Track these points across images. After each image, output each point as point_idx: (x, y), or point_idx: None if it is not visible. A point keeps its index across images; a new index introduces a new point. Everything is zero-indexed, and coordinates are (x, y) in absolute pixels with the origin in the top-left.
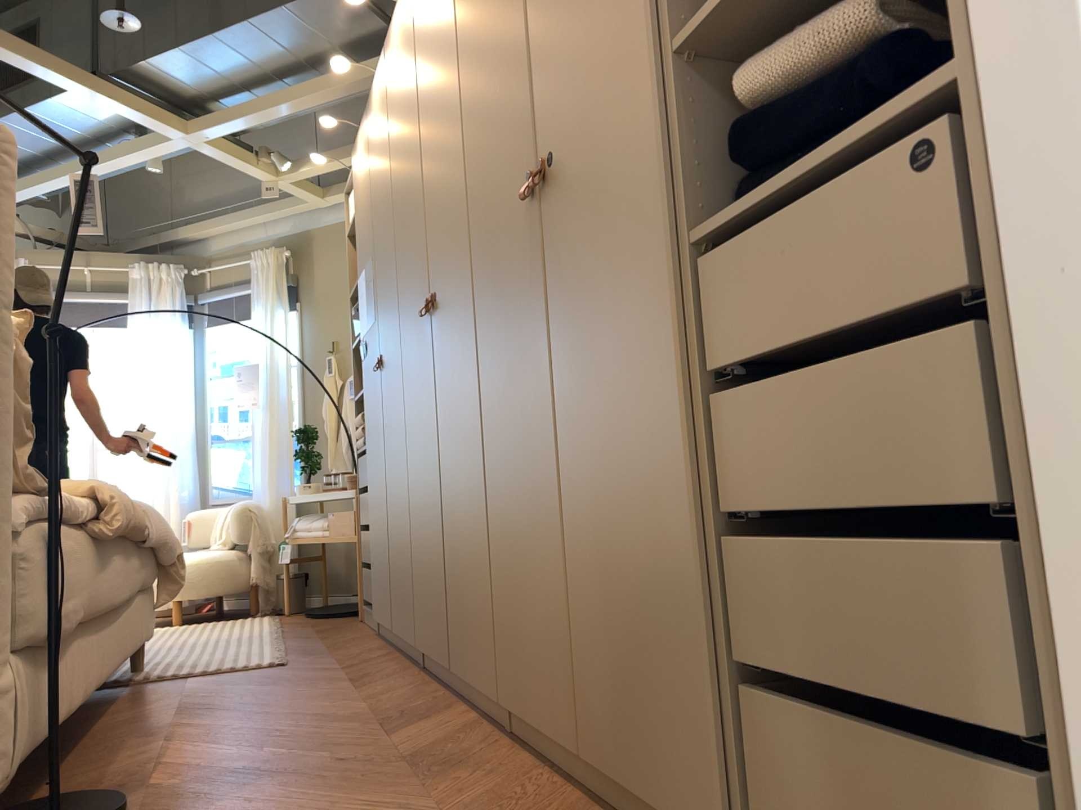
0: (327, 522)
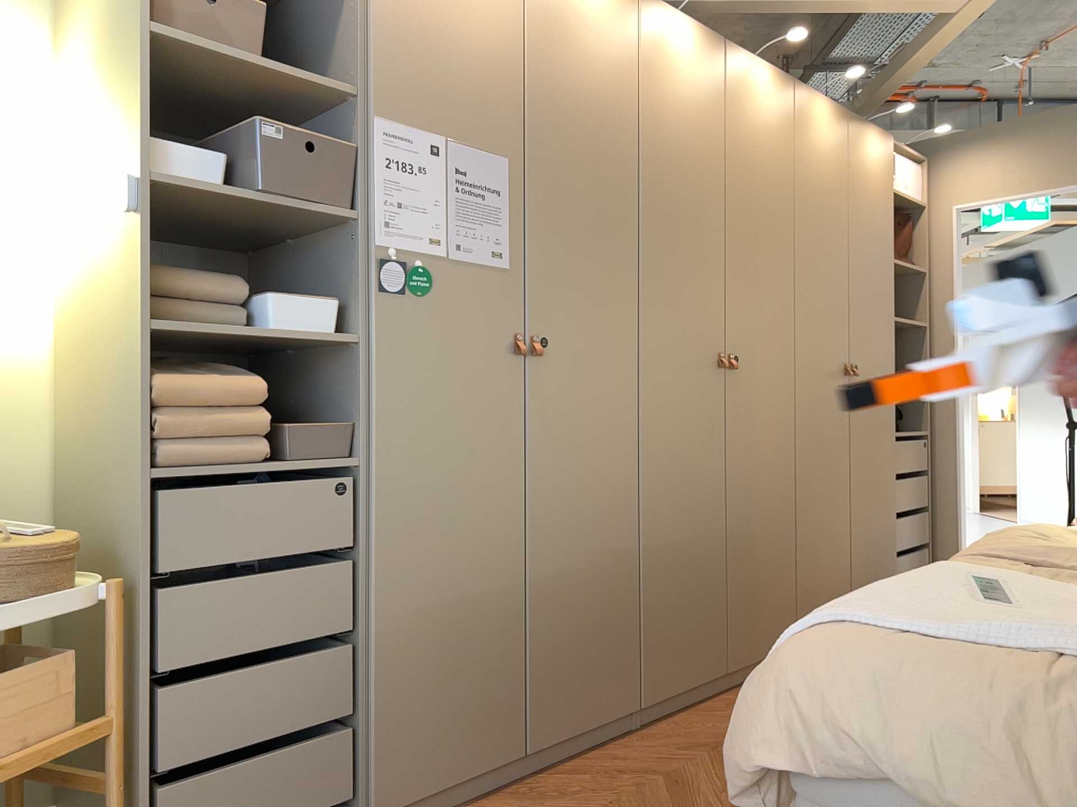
0: None
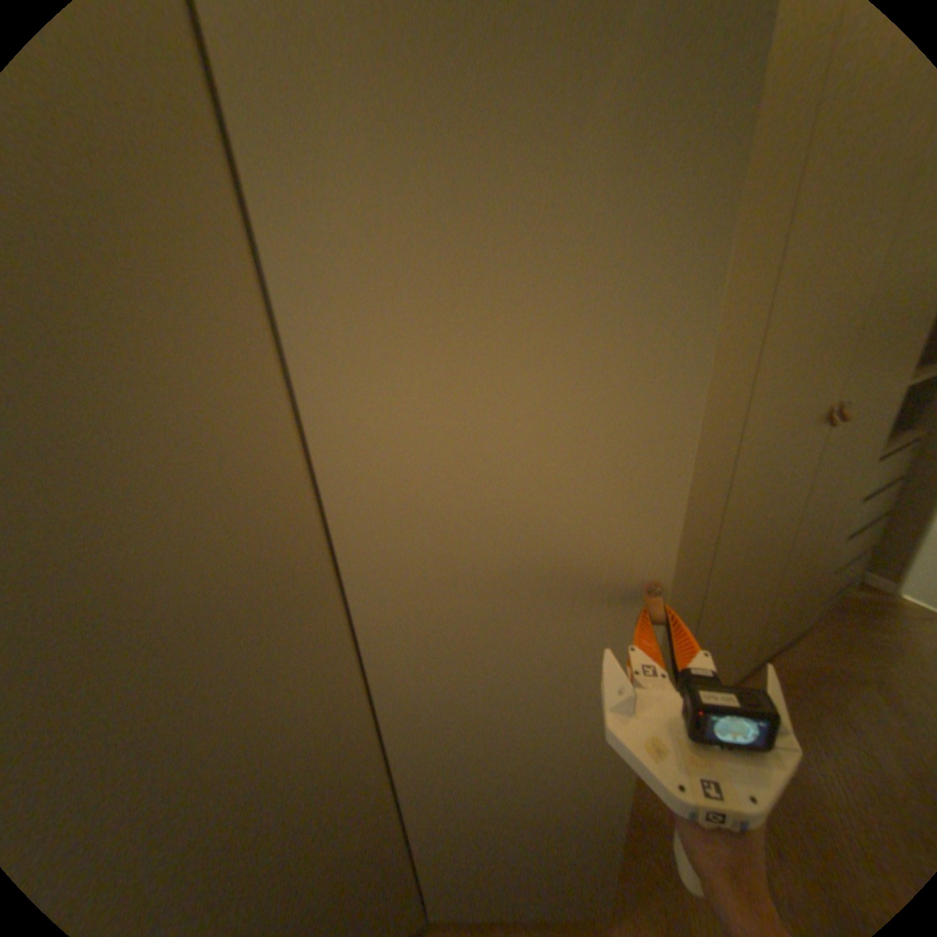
0: None
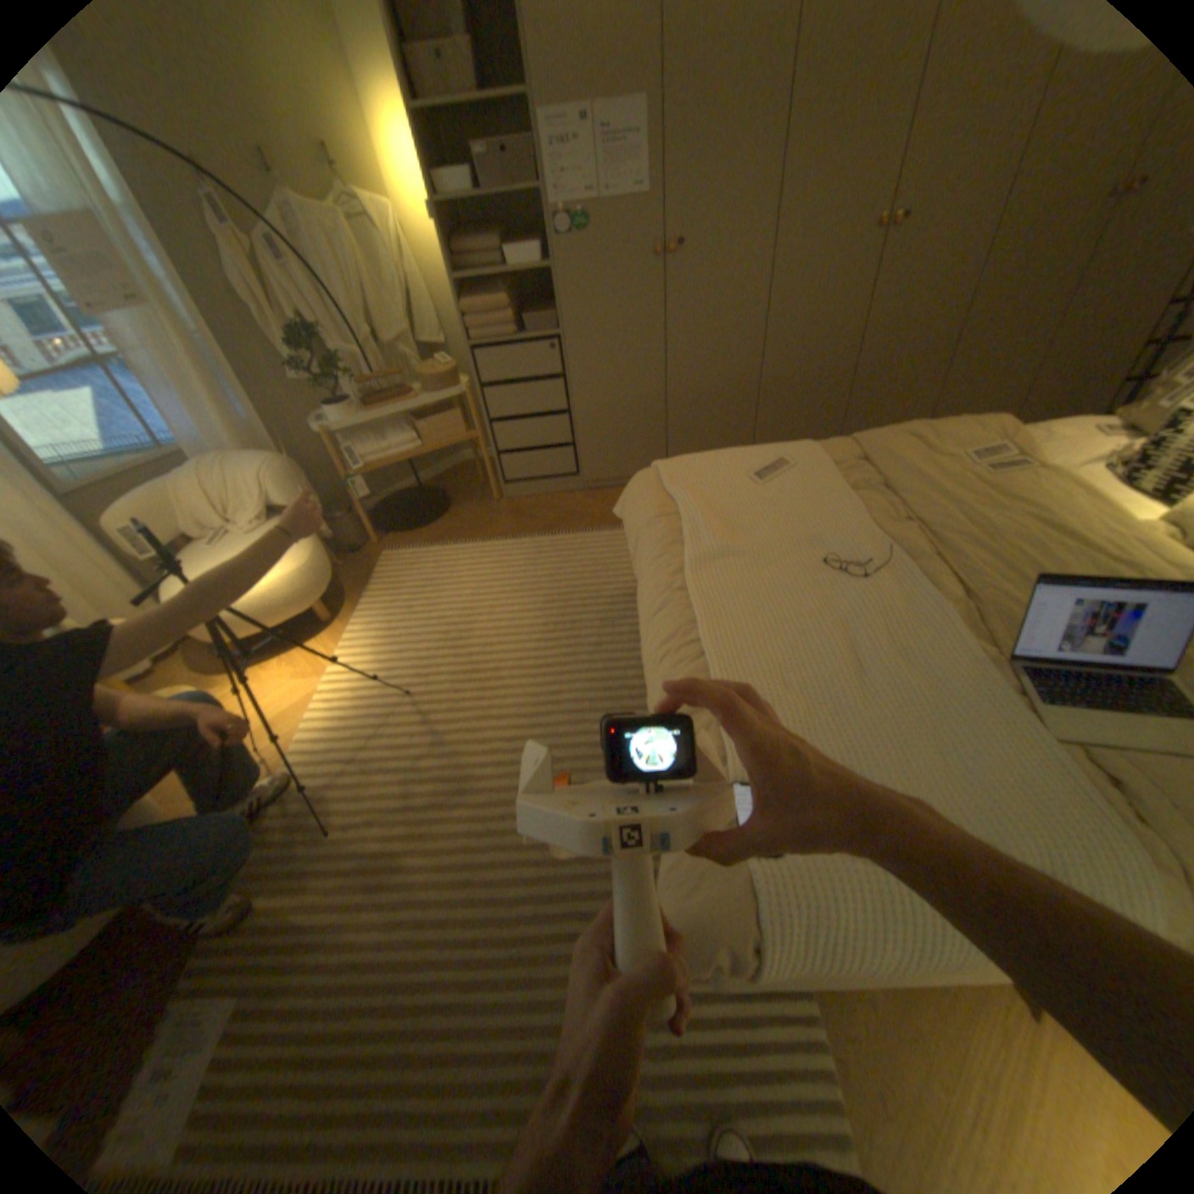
0: (406, 440)
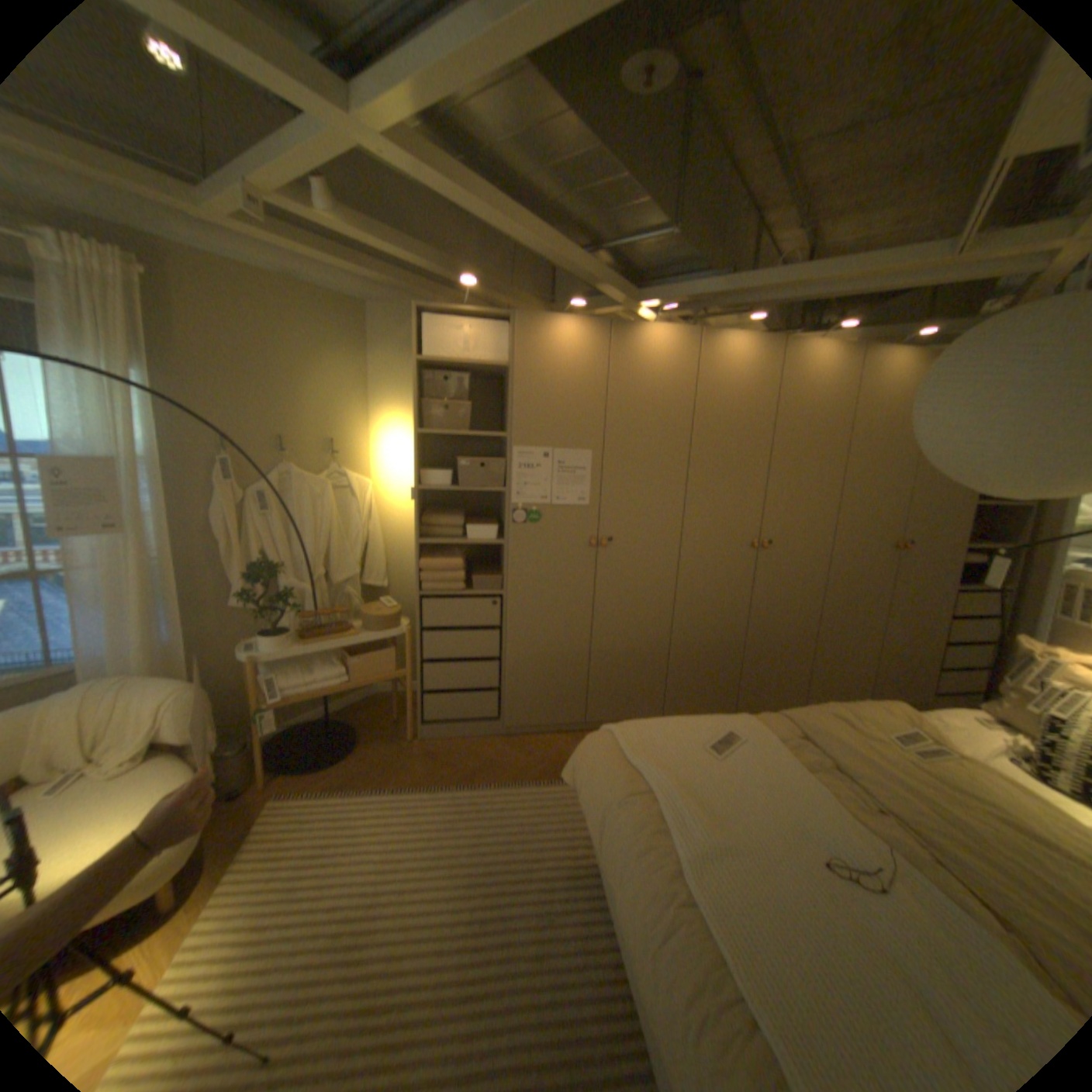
0: (335, 674)
